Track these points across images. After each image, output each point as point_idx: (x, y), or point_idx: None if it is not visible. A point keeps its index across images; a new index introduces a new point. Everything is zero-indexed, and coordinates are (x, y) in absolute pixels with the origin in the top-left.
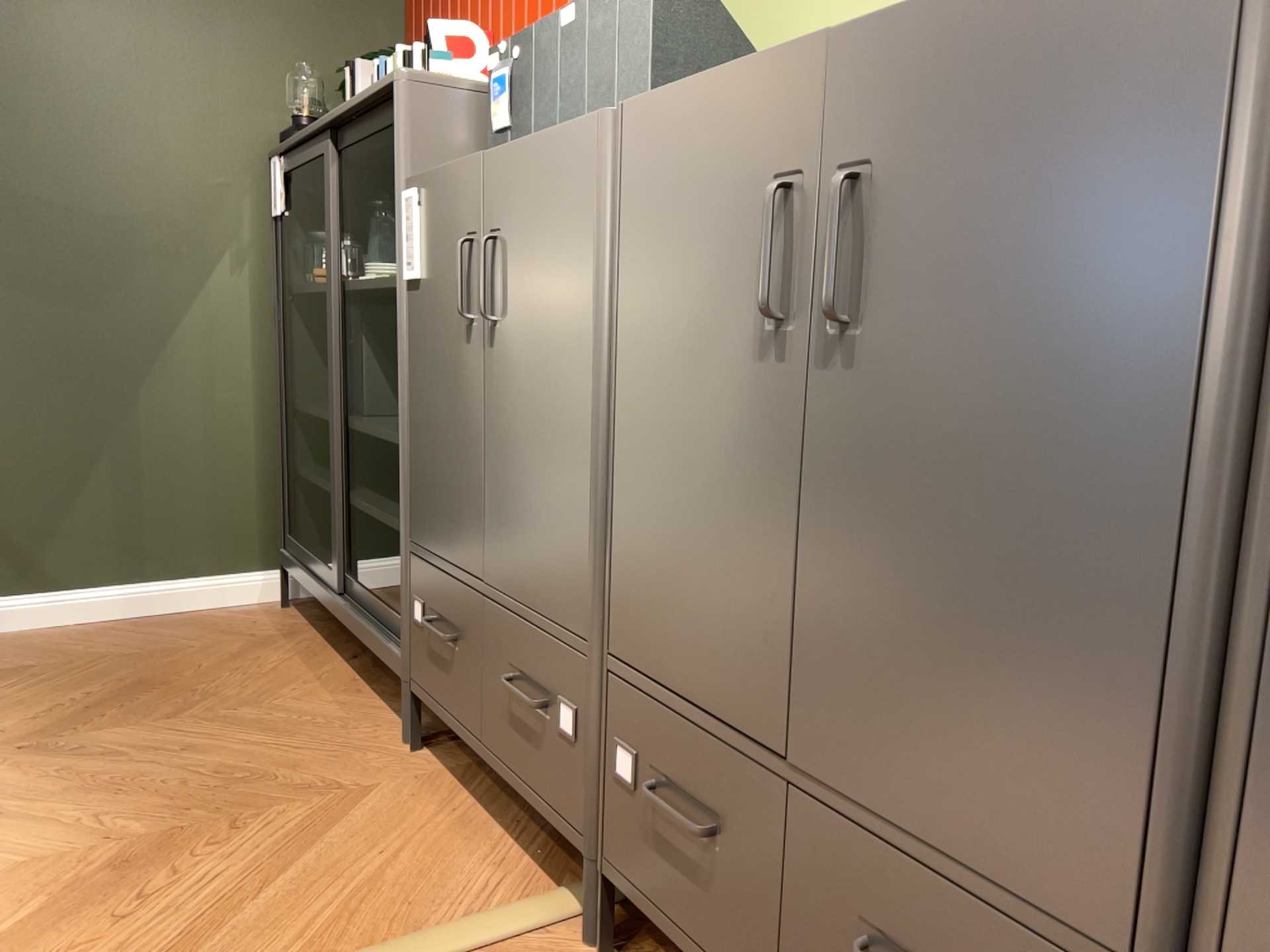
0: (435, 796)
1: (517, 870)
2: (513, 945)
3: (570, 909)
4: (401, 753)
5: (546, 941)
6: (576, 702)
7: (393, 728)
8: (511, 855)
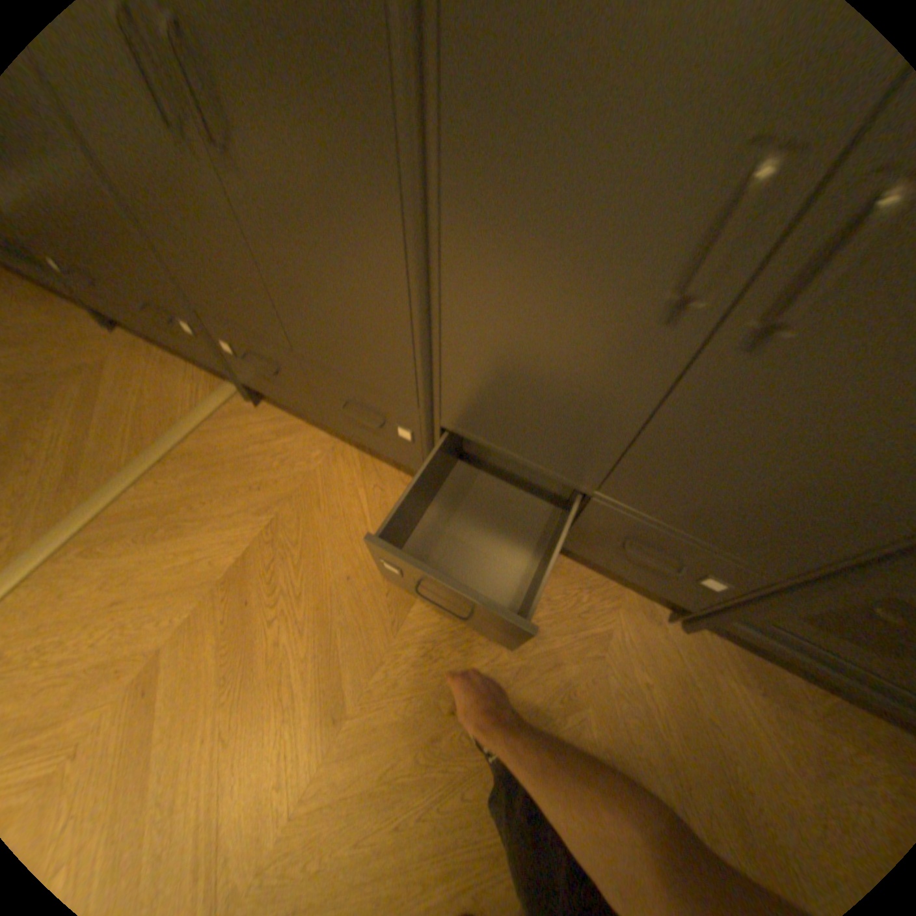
0: (140, 353)
1: (202, 378)
2: (217, 412)
3: (233, 388)
4: (105, 333)
5: (230, 405)
6: (185, 319)
7: (90, 318)
8: (195, 371)
